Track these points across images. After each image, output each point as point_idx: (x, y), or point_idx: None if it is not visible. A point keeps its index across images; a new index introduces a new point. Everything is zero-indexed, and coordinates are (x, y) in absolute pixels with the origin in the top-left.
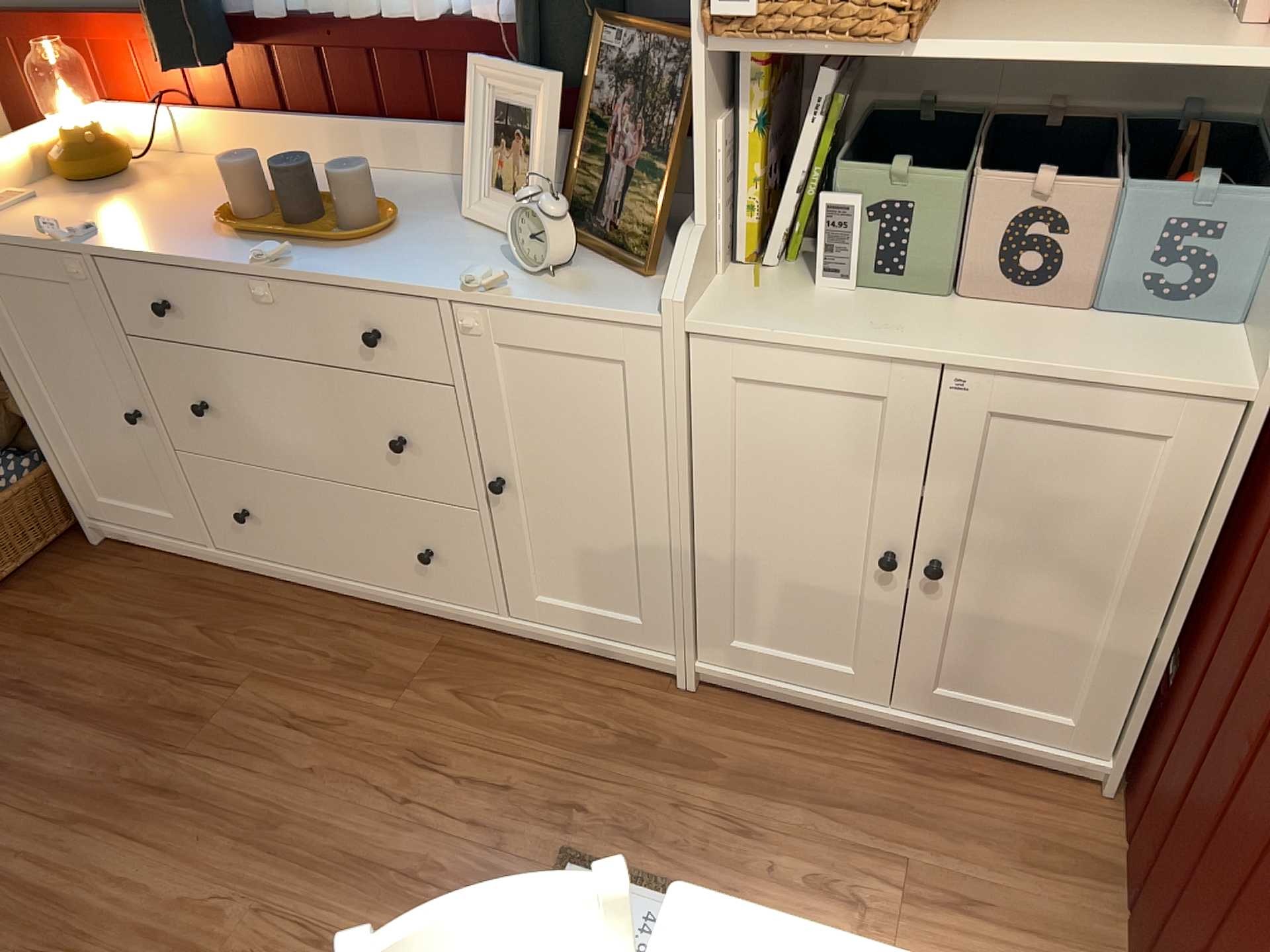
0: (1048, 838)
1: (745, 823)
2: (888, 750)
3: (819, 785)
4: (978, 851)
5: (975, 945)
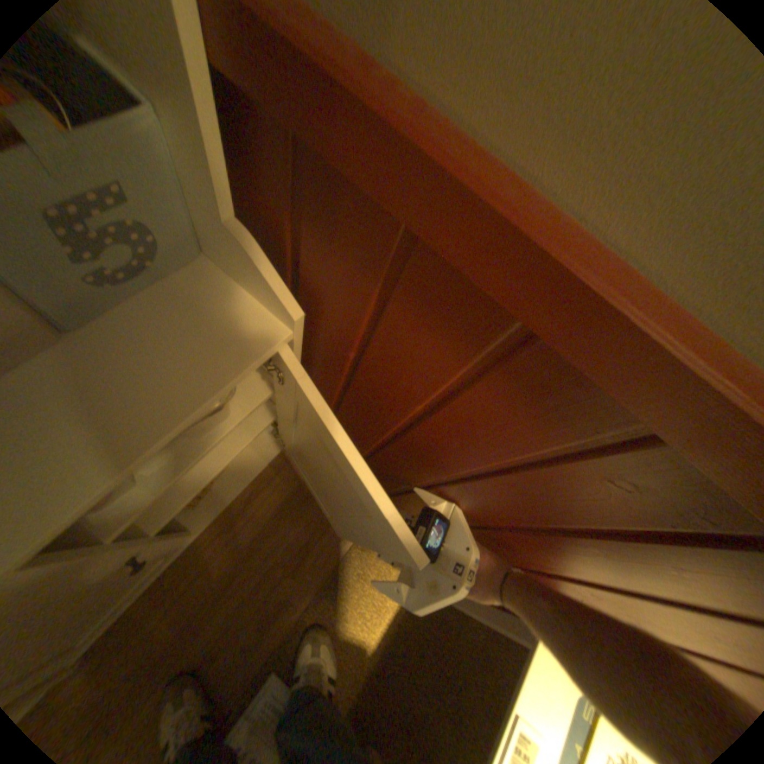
0: (301, 486)
1: (212, 659)
2: (214, 538)
3: (213, 595)
4: (291, 524)
5: (330, 556)
